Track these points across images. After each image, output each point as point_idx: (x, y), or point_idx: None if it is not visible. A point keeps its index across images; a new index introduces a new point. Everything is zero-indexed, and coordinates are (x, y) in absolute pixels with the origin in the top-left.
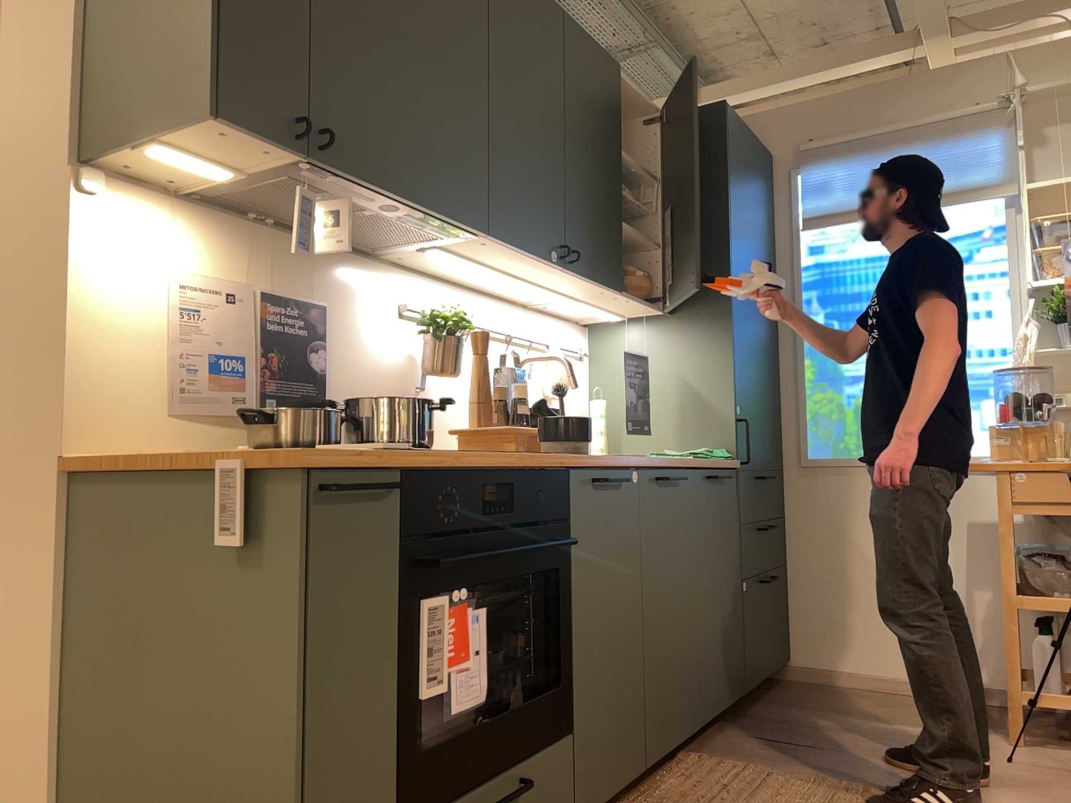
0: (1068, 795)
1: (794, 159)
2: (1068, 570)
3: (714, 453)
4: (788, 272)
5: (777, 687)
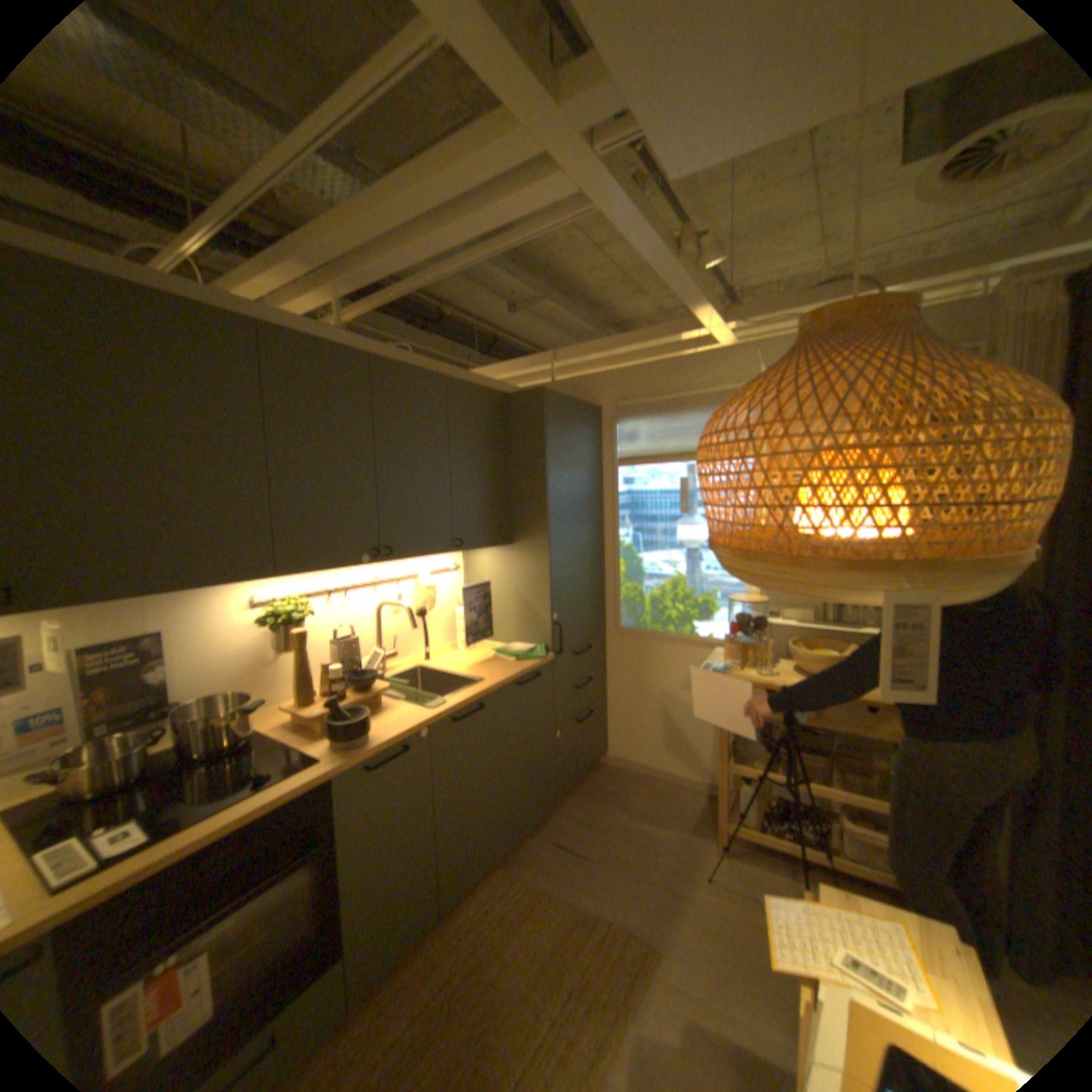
0: (733, 935)
1: (616, 412)
2: (767, 748)
3: (532, 655)
4: (611, 495)
5: (595, 775)
